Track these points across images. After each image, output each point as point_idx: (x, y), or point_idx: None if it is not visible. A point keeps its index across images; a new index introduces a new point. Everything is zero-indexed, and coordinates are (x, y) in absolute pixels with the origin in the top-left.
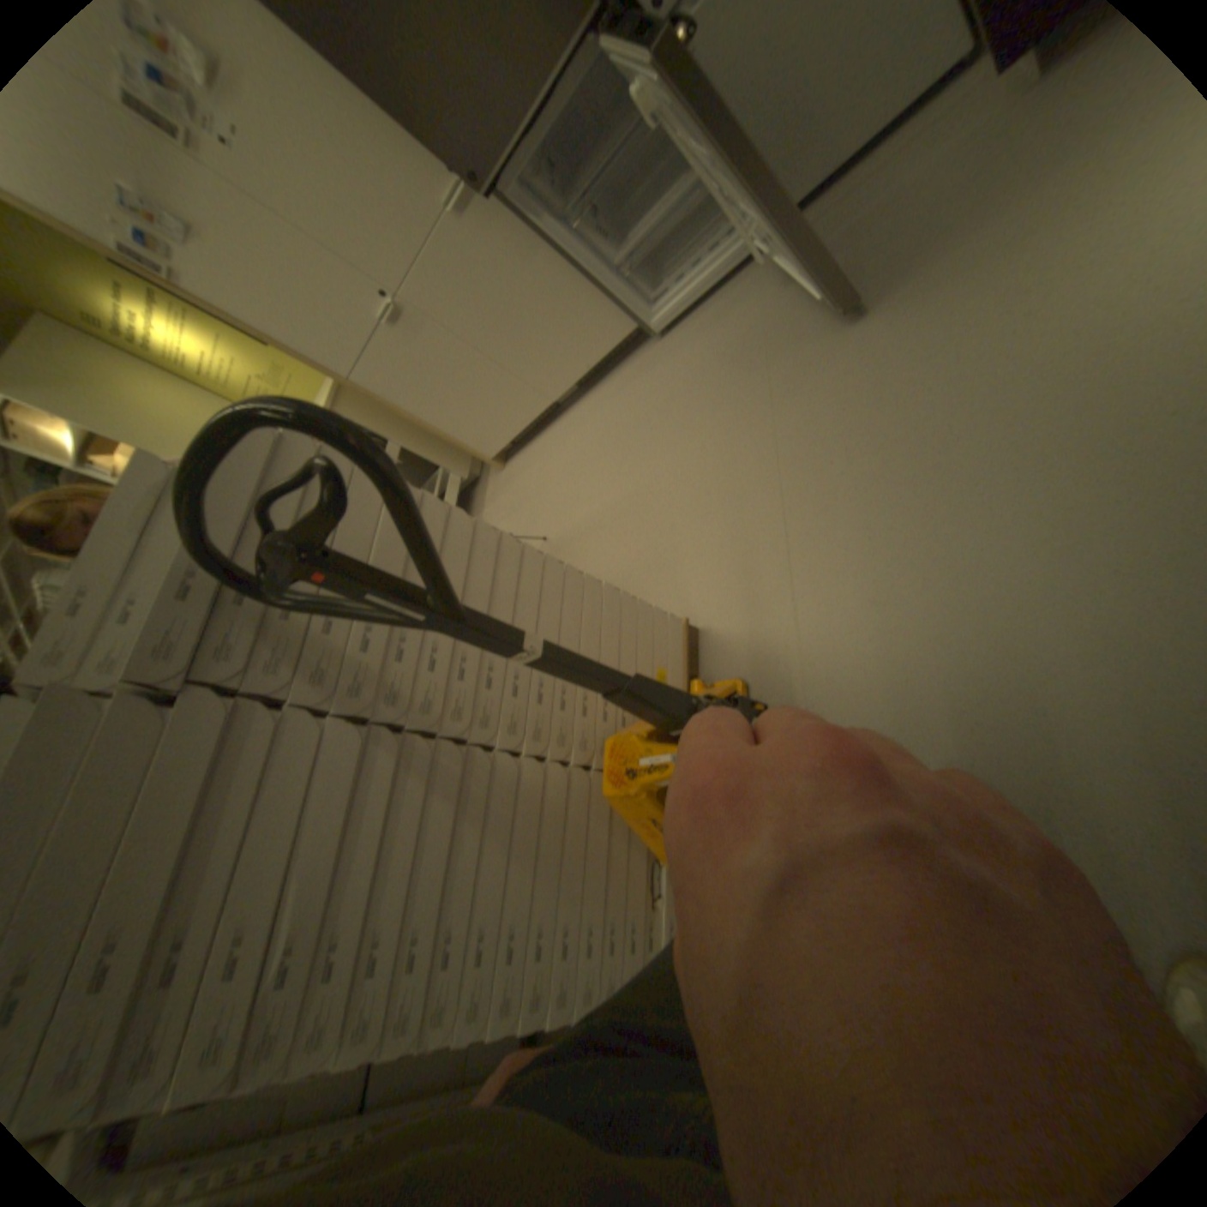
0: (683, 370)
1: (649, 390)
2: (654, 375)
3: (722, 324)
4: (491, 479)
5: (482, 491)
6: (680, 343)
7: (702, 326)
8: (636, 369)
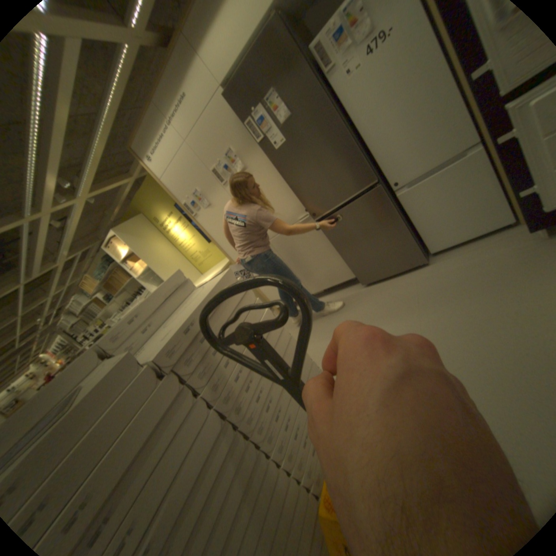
0: (376, 298)
1: (358, 302)
2: (361, 296)
3: (396, 286)
4: None
5: None
6: (375, 287)
7: (387, 284)
8: (353, 292)
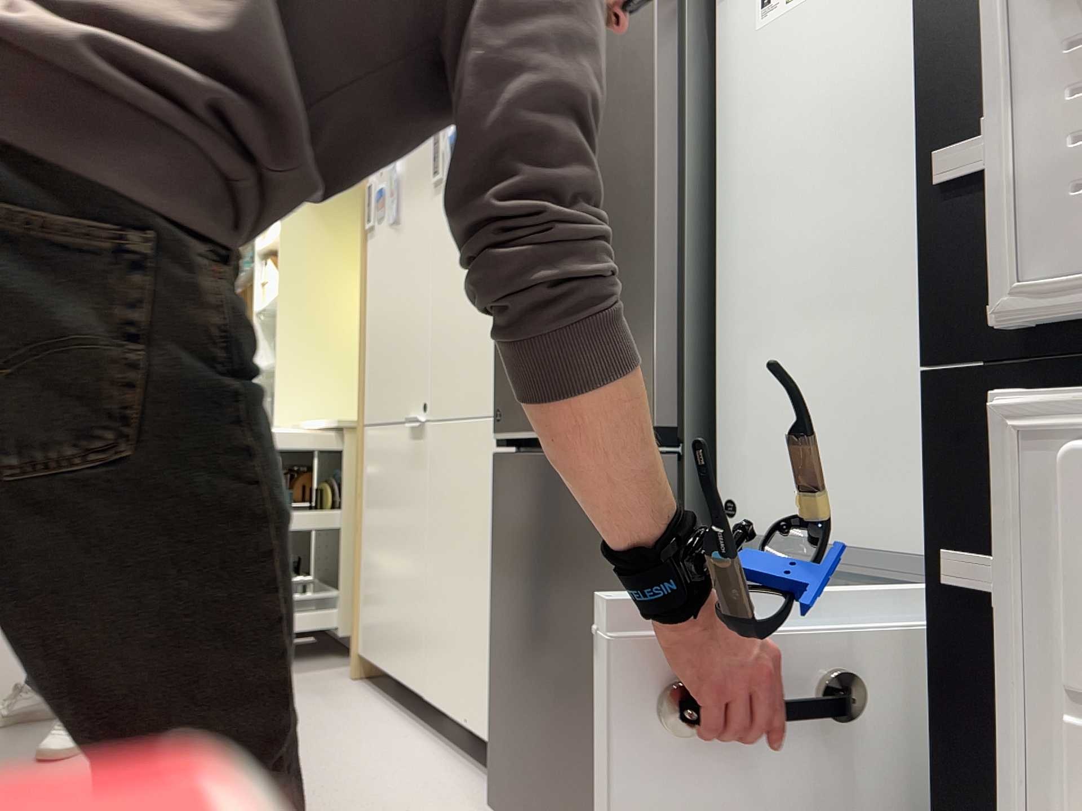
0: None
1: None
2: None
3: None
4: (341, 669)
5: (323, 664)
6: None
7: None
8: (461, 806)
